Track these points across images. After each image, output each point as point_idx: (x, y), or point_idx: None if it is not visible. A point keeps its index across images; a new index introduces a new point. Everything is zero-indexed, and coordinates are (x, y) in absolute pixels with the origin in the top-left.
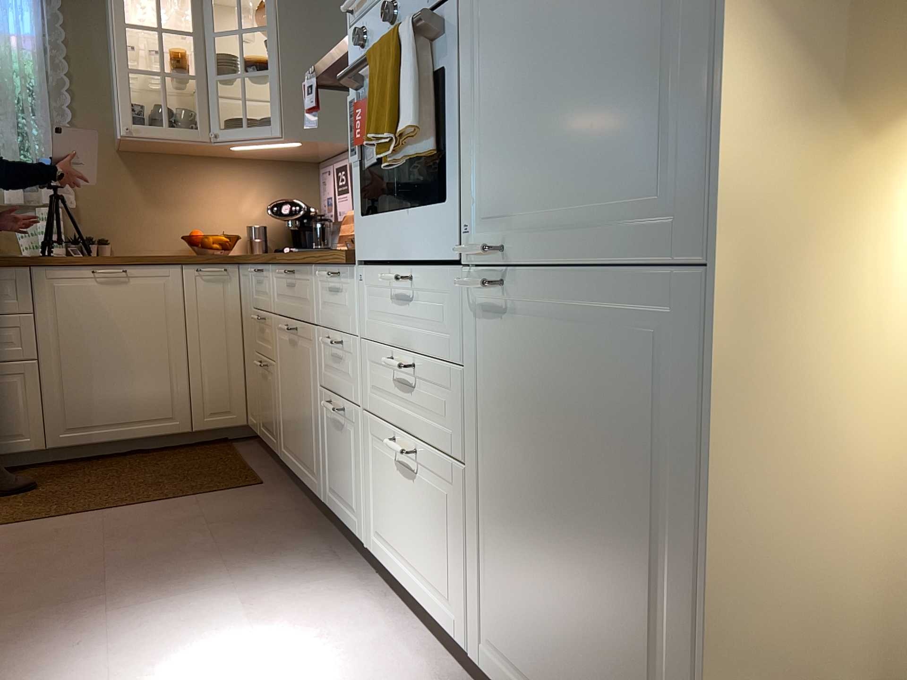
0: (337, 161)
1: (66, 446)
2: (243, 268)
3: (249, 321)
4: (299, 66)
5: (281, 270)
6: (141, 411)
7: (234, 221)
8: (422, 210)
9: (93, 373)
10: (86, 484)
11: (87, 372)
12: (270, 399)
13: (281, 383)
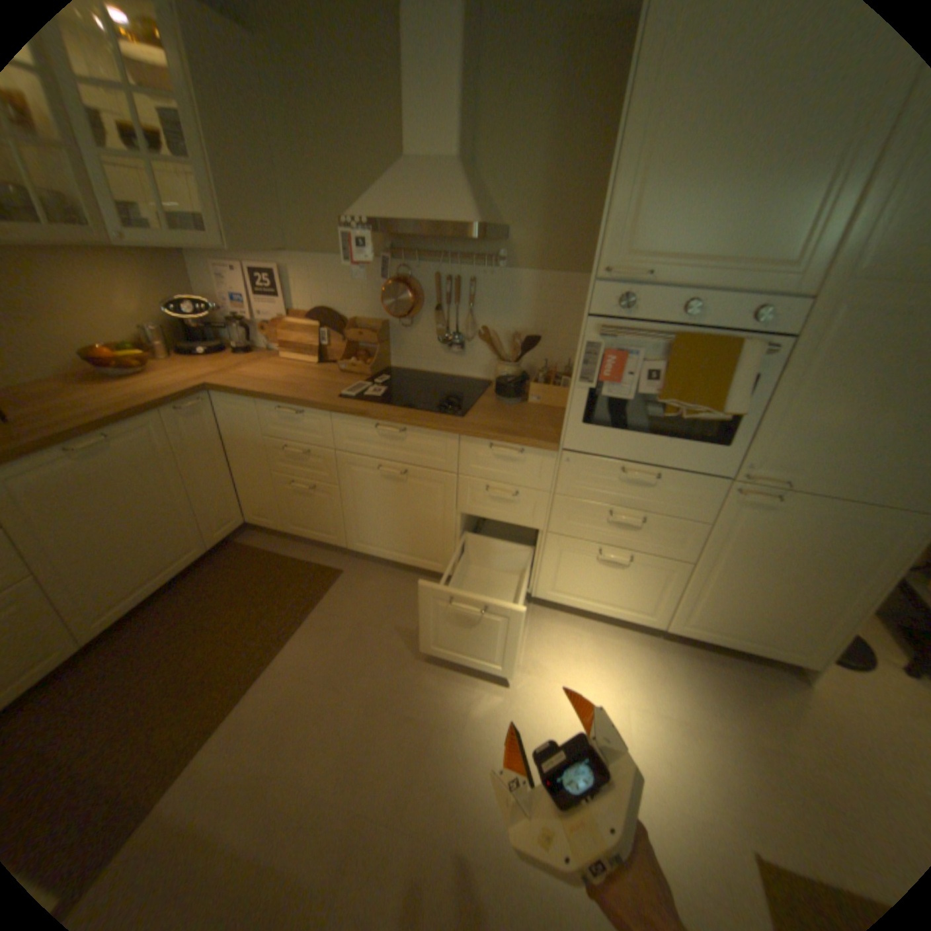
0: (232, 256)
1: (101, 632)
2: (229, 399)
3: (251, 446)
4: (225, 160)
5: (389, 429)
6: (162, 560)
7: (114, 323)
8: (683, 441)
9: (106, 553)
10: (182, 652)
11: (98, 556)
12: (322, 510)
13: (356, 502)
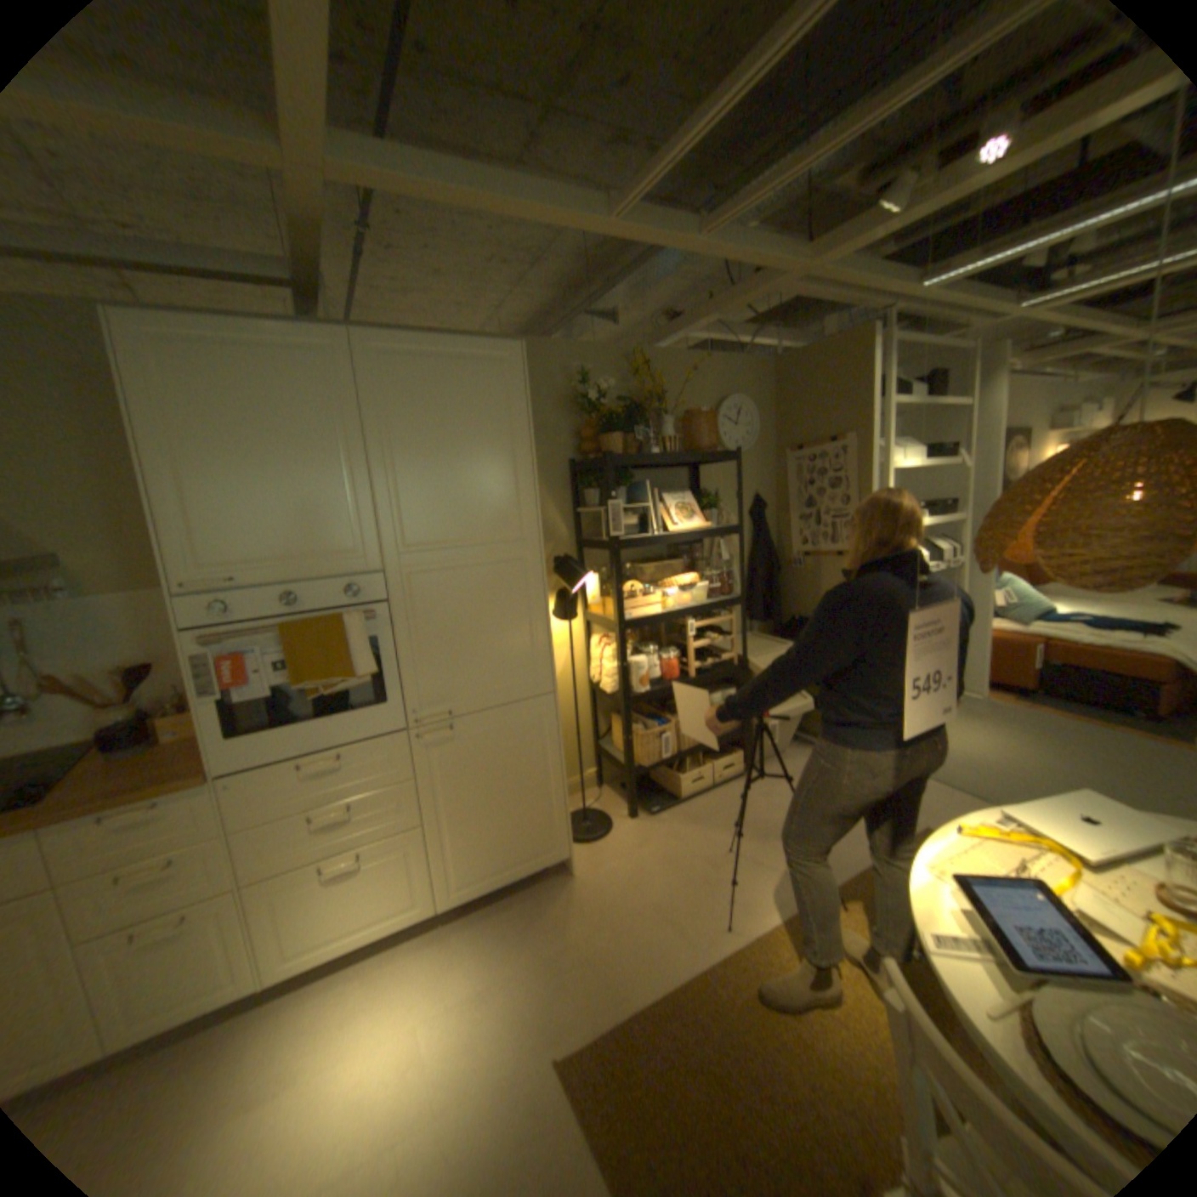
0: None
1: None
2: None
3: None
4: None
5: None
6: None
7: None
8: (343, 715)
9: None
10: None
11: None
12: None
13: None
